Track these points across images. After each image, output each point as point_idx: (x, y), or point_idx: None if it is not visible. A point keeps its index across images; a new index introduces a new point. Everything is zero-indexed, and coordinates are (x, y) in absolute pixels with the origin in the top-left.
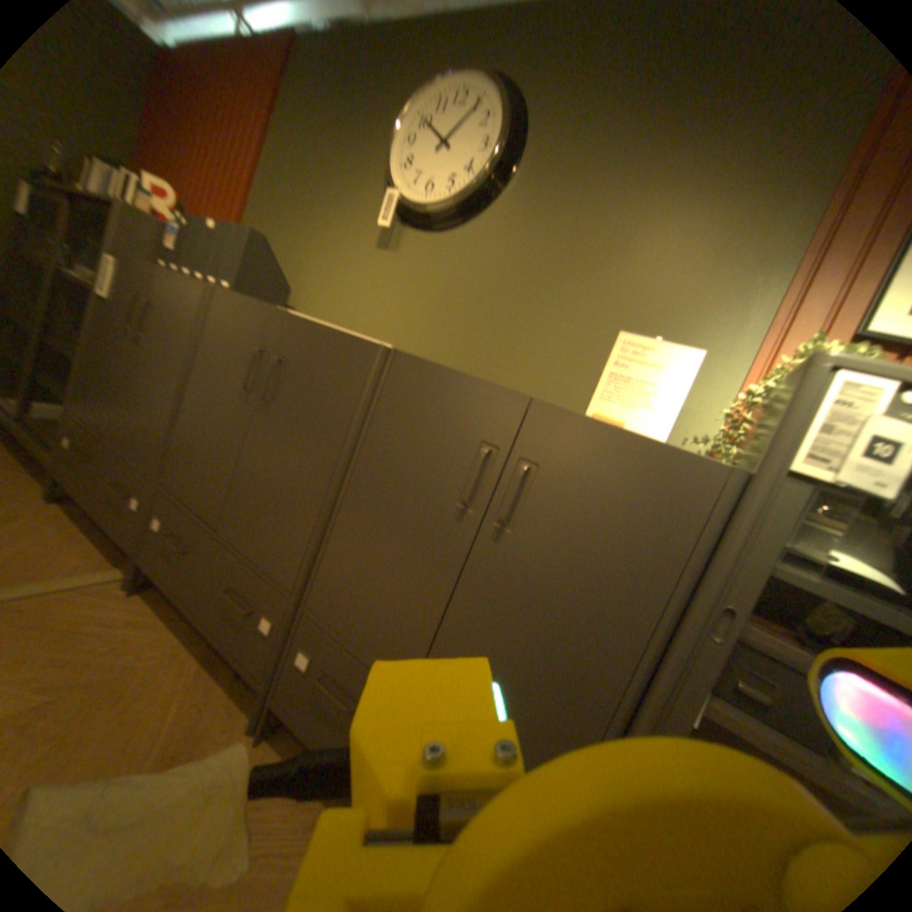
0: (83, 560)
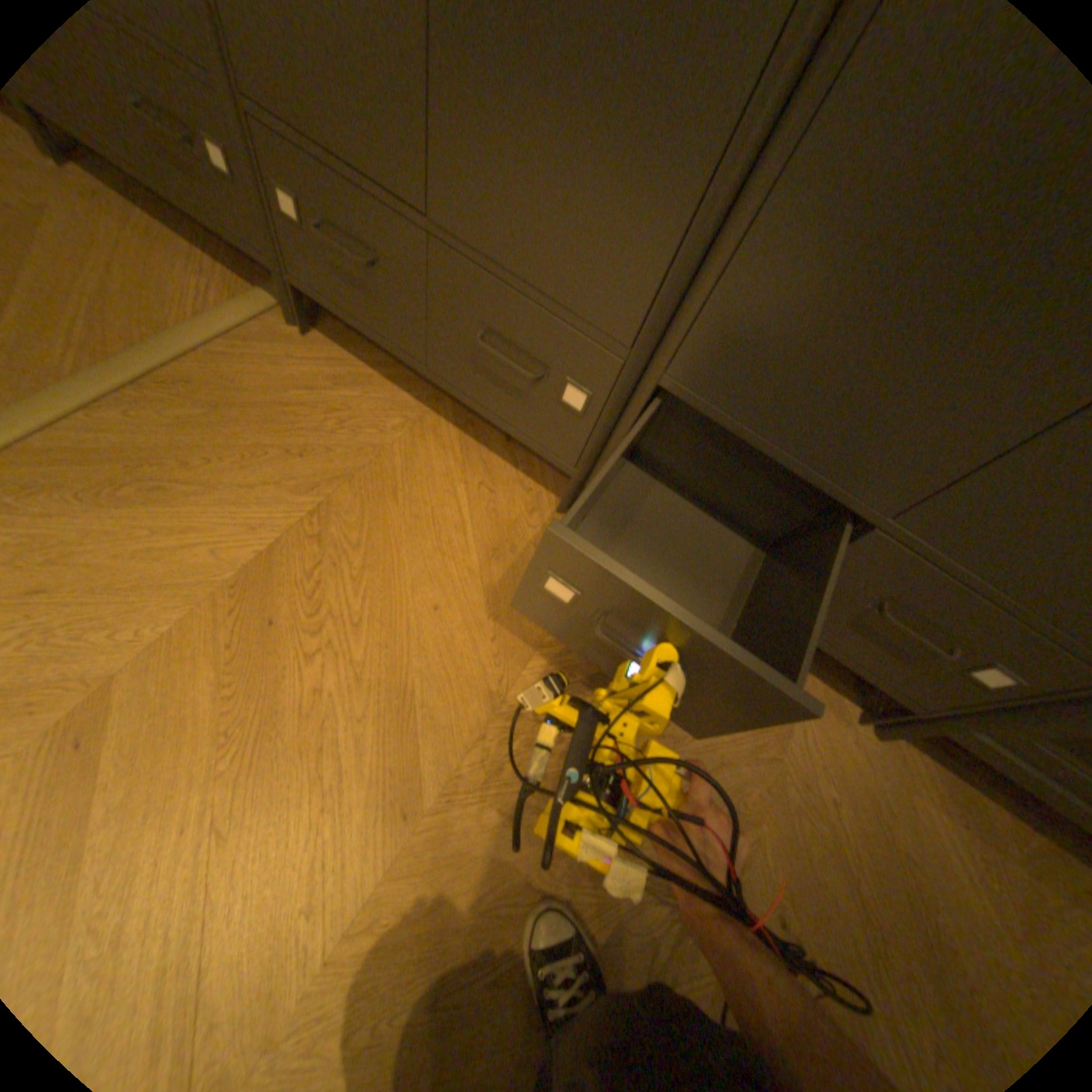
0: (194, 280)
